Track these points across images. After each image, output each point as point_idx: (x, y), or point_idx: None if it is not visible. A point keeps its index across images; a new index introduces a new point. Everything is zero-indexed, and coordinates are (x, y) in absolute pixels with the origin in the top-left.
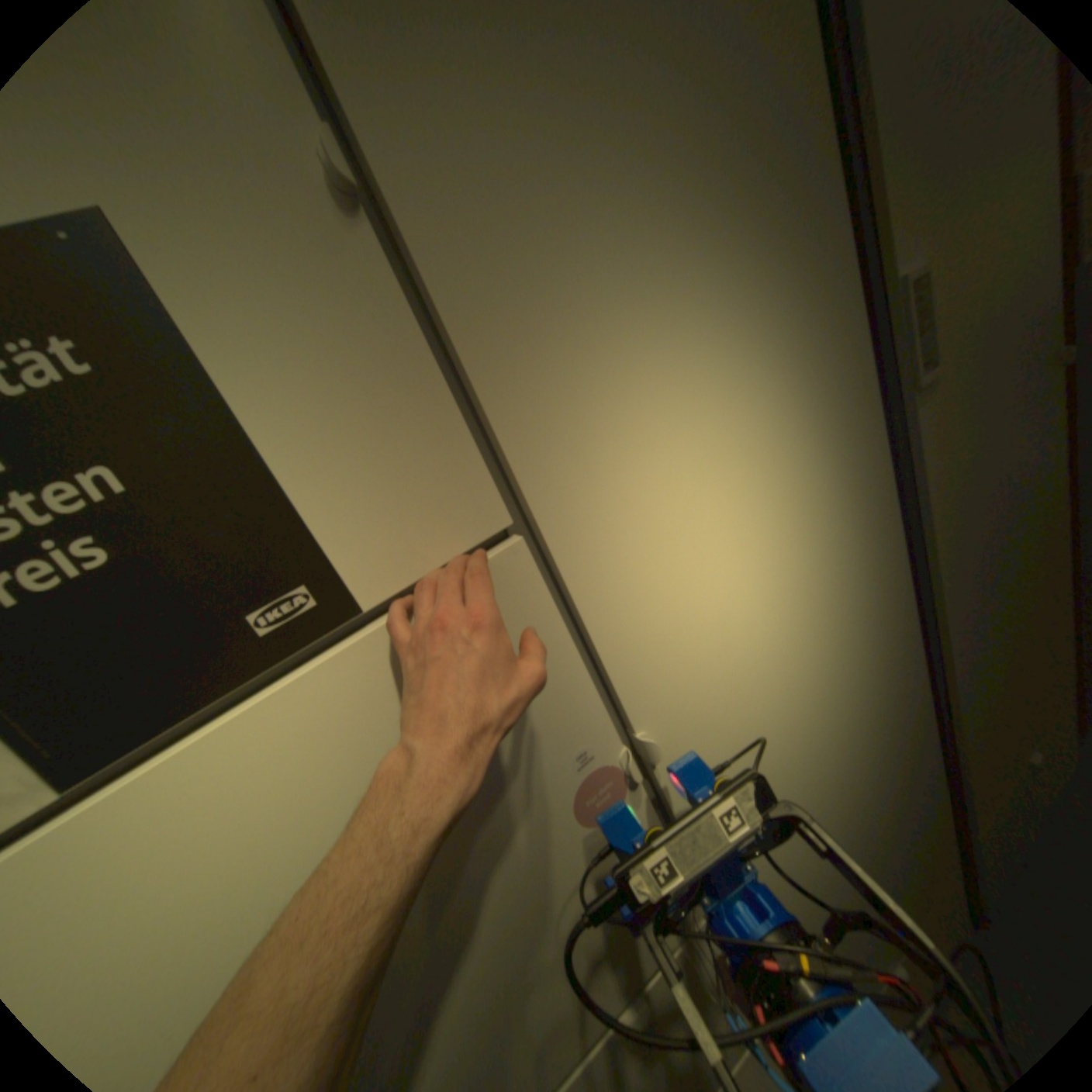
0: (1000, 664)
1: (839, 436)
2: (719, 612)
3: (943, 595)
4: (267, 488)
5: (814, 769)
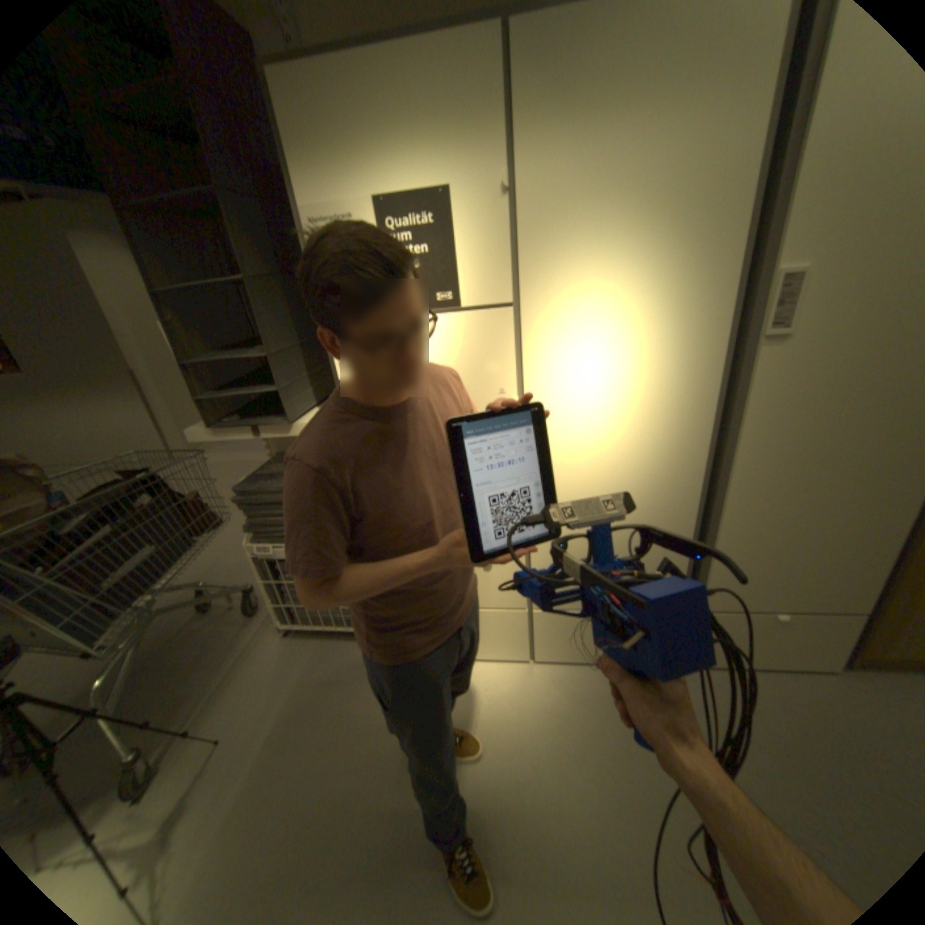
0: (779, 536)
1: (690, 337)
2: (581, 379)
3: (739, 461)
4: (454, 265)
5: (601, 479)
